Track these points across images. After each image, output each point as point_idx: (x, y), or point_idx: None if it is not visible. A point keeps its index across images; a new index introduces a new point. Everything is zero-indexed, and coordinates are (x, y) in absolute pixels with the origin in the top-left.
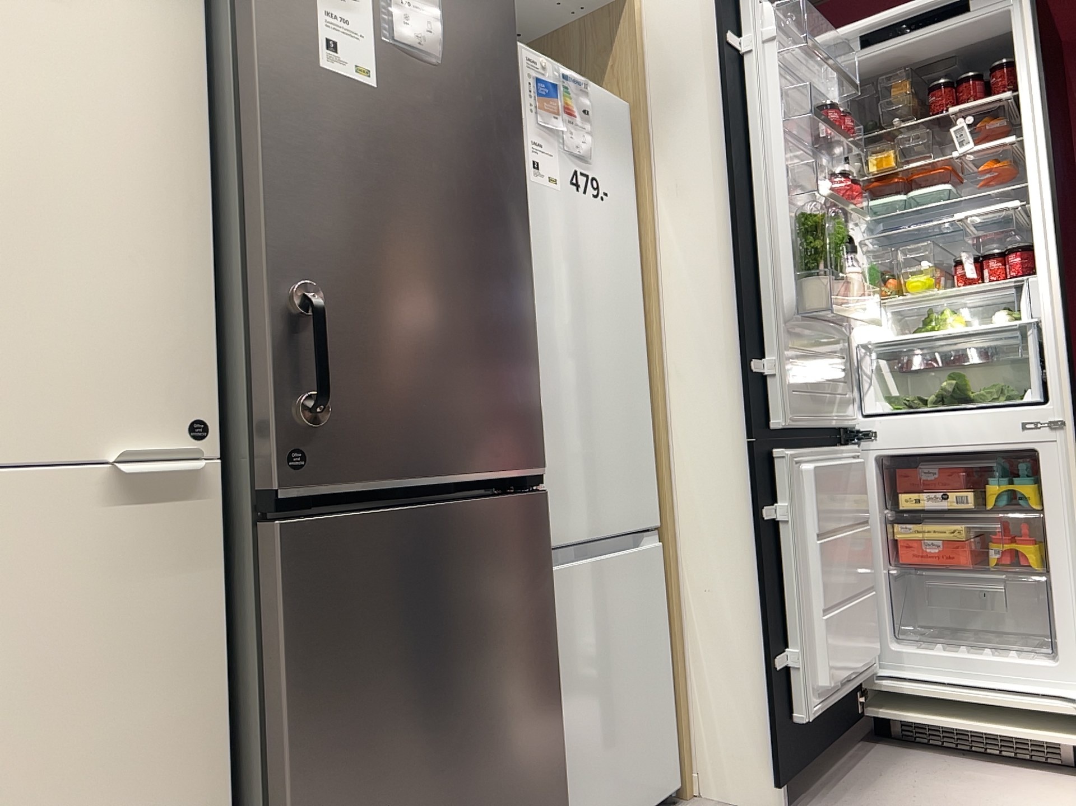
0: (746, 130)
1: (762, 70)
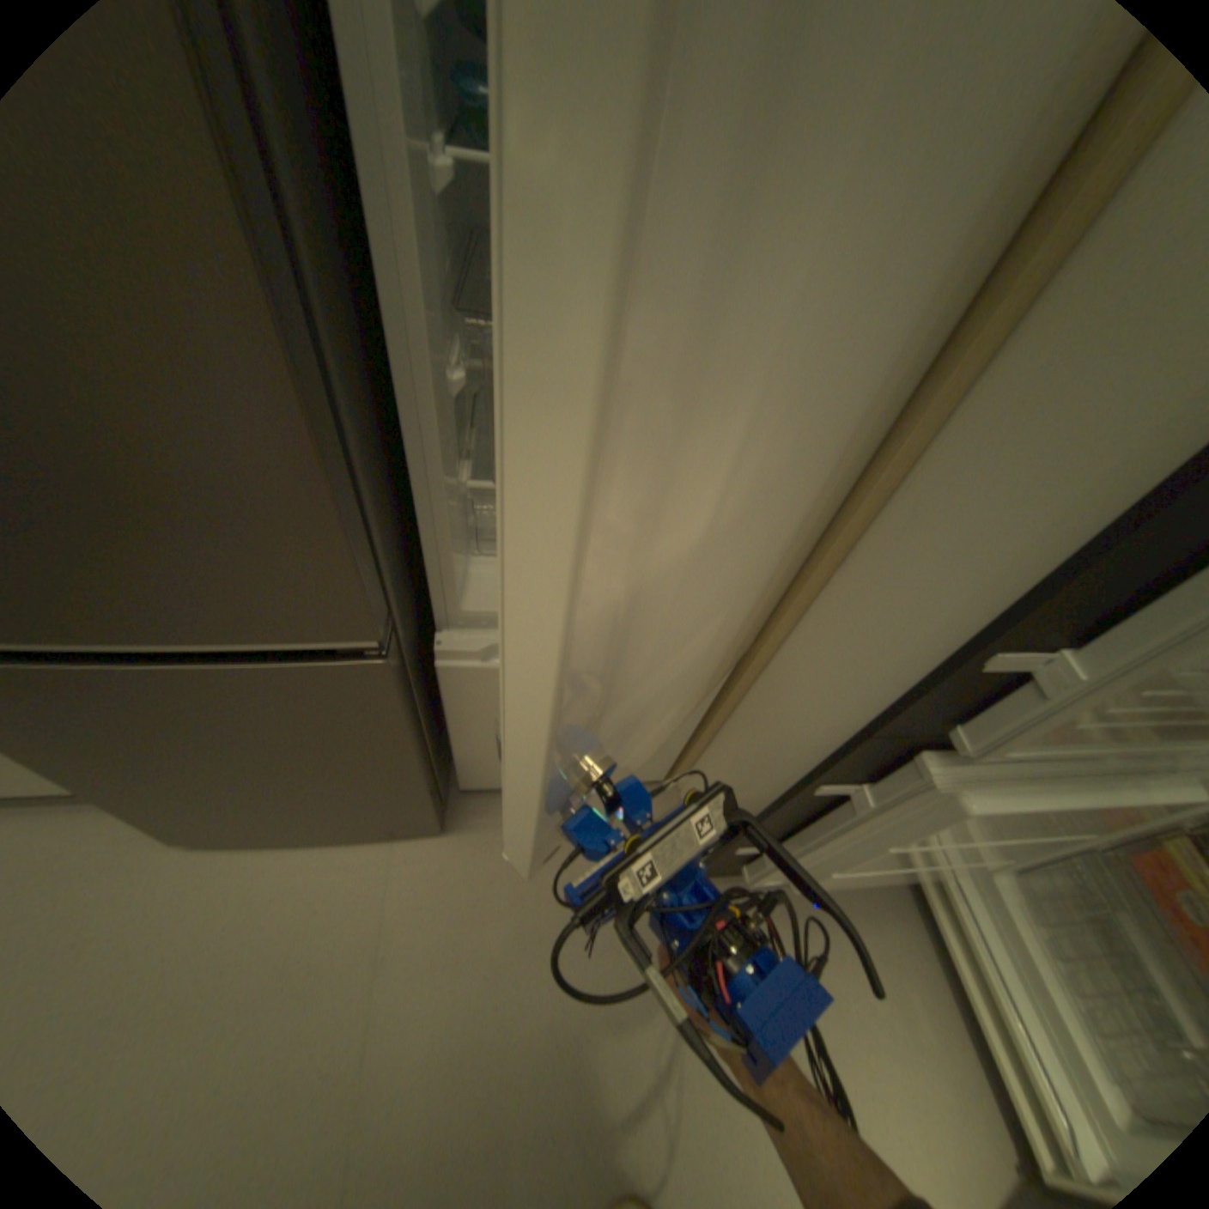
0: None
1: None
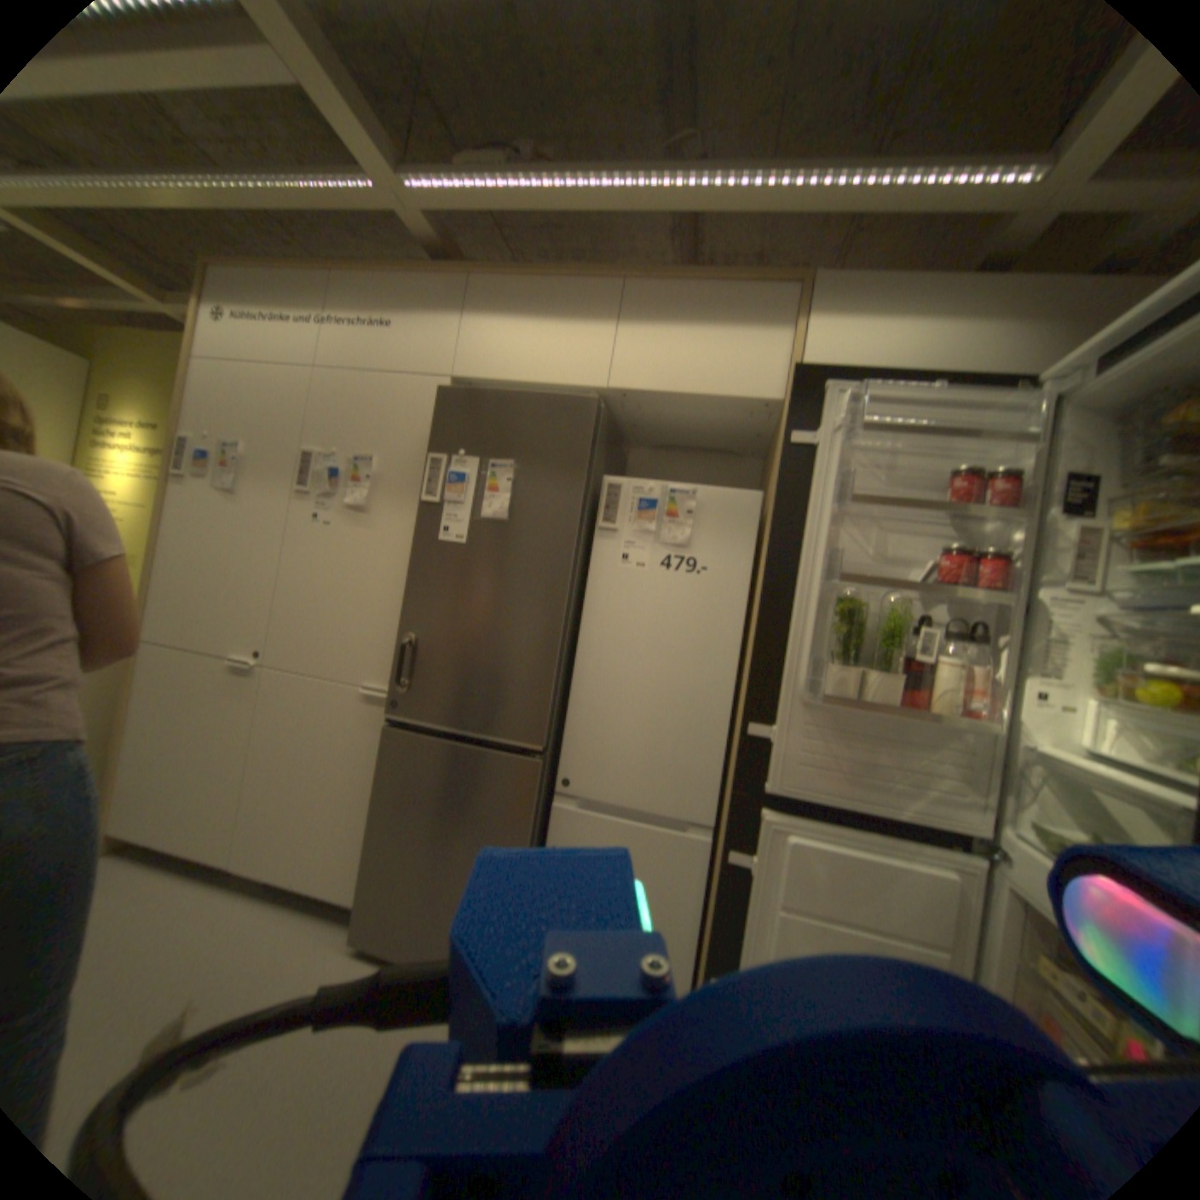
0: (802, 517)
1: (824, 460)
